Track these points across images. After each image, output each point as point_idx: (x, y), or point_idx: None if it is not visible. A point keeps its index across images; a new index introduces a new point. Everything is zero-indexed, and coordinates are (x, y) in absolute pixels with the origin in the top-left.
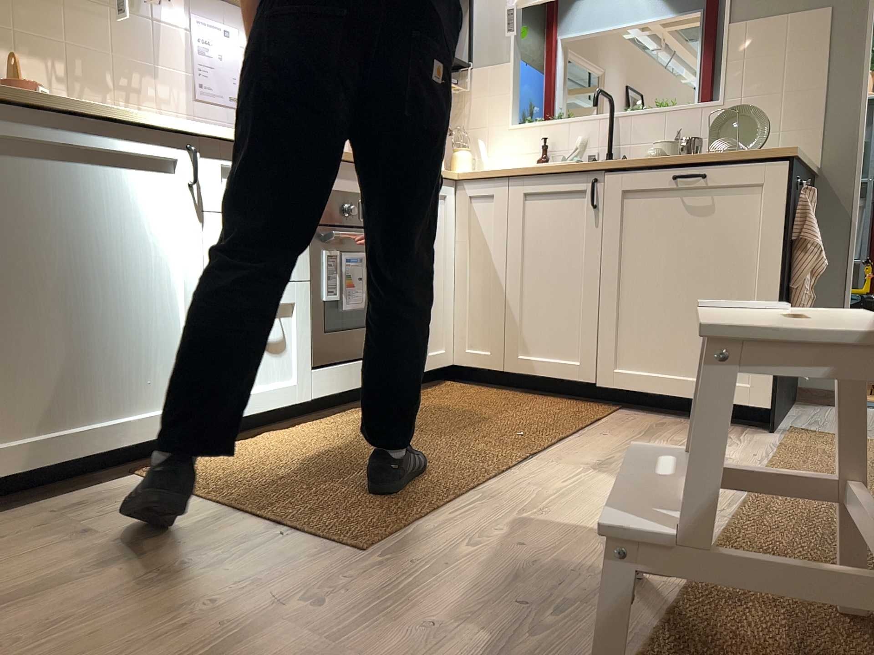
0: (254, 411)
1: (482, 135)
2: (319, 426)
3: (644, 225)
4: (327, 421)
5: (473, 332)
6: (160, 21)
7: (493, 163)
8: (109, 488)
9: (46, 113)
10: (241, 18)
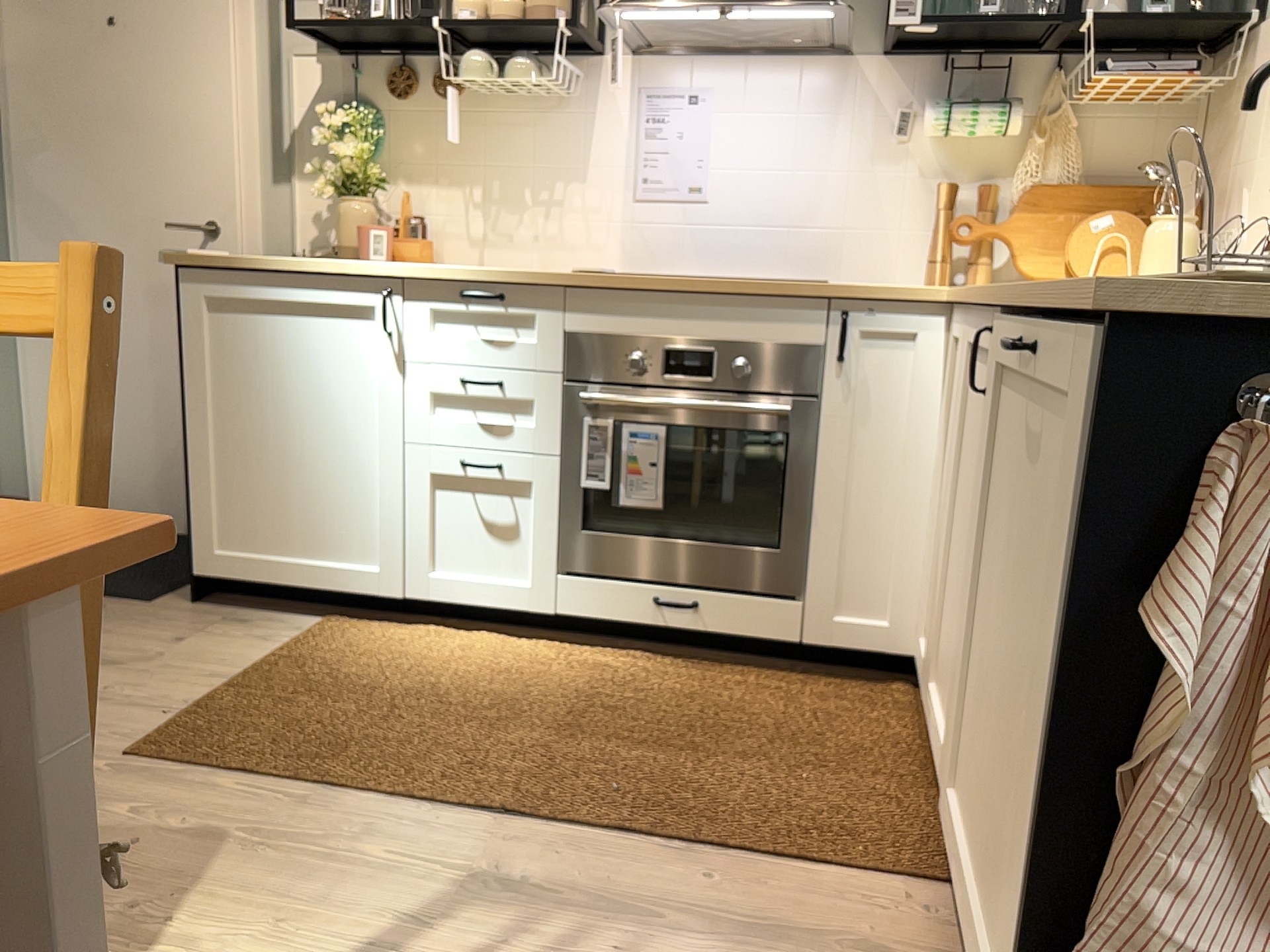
0: (464, 602)
1: (1250, 180)
2: (556, 655)
3: (1013, 471)
4: (584, 654)
5: (932, 612)
6: (591, 106)
7: (1251, 249)
8: (286, 620)
9: (249, 272)
10: (716, 68)
